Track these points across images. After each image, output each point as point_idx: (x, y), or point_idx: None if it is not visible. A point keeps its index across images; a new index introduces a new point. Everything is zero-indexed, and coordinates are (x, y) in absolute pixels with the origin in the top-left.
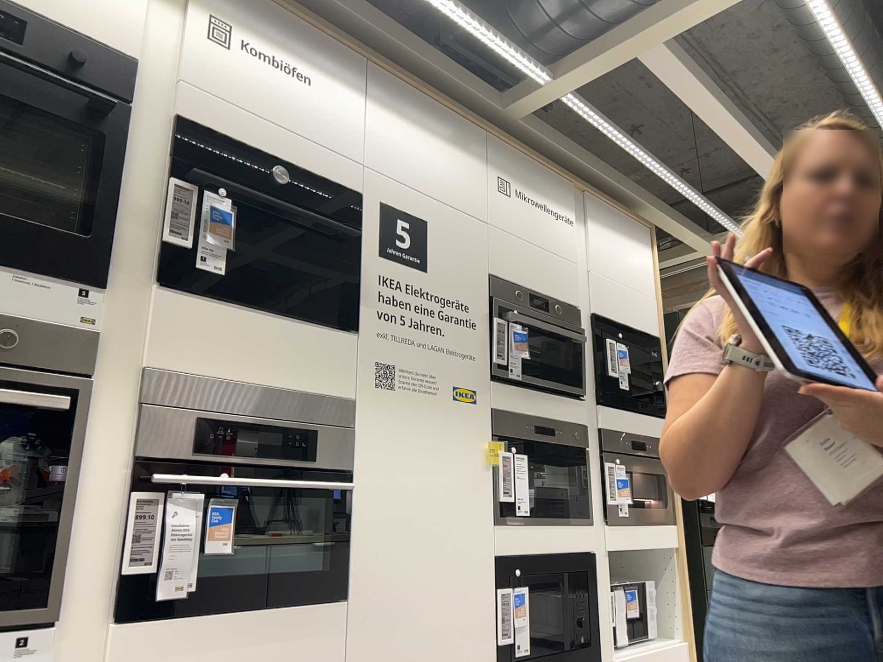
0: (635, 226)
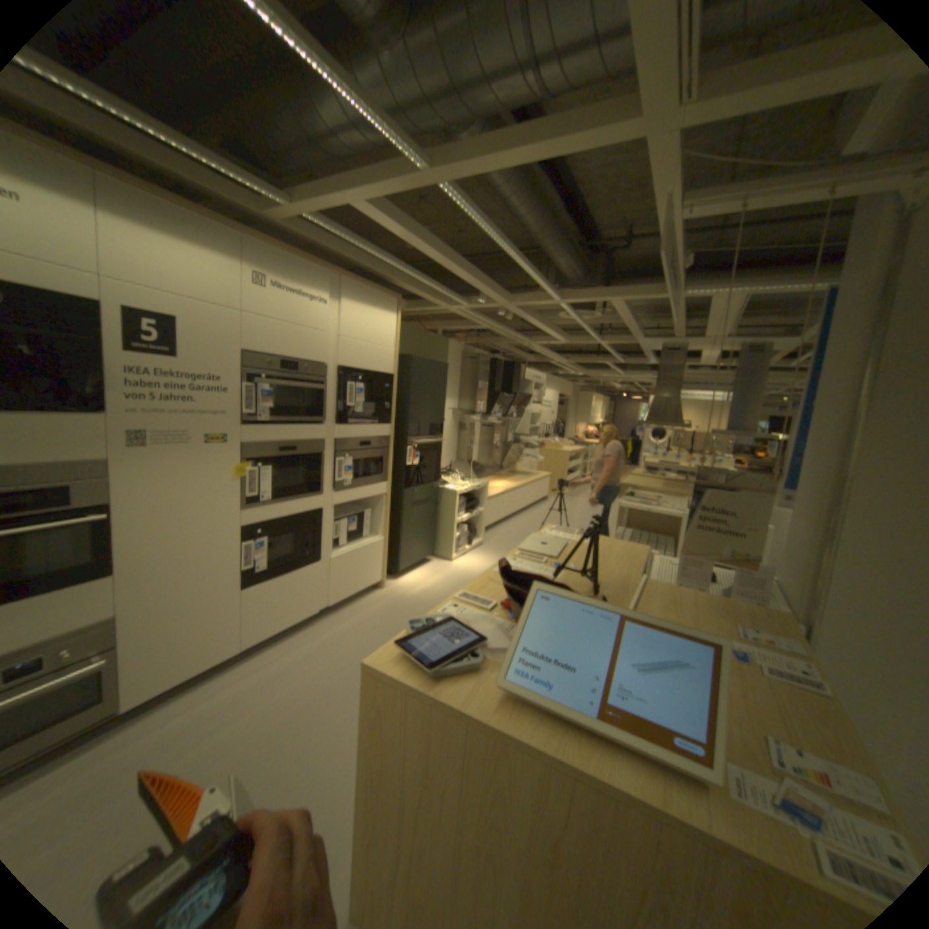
0: (386, 299)
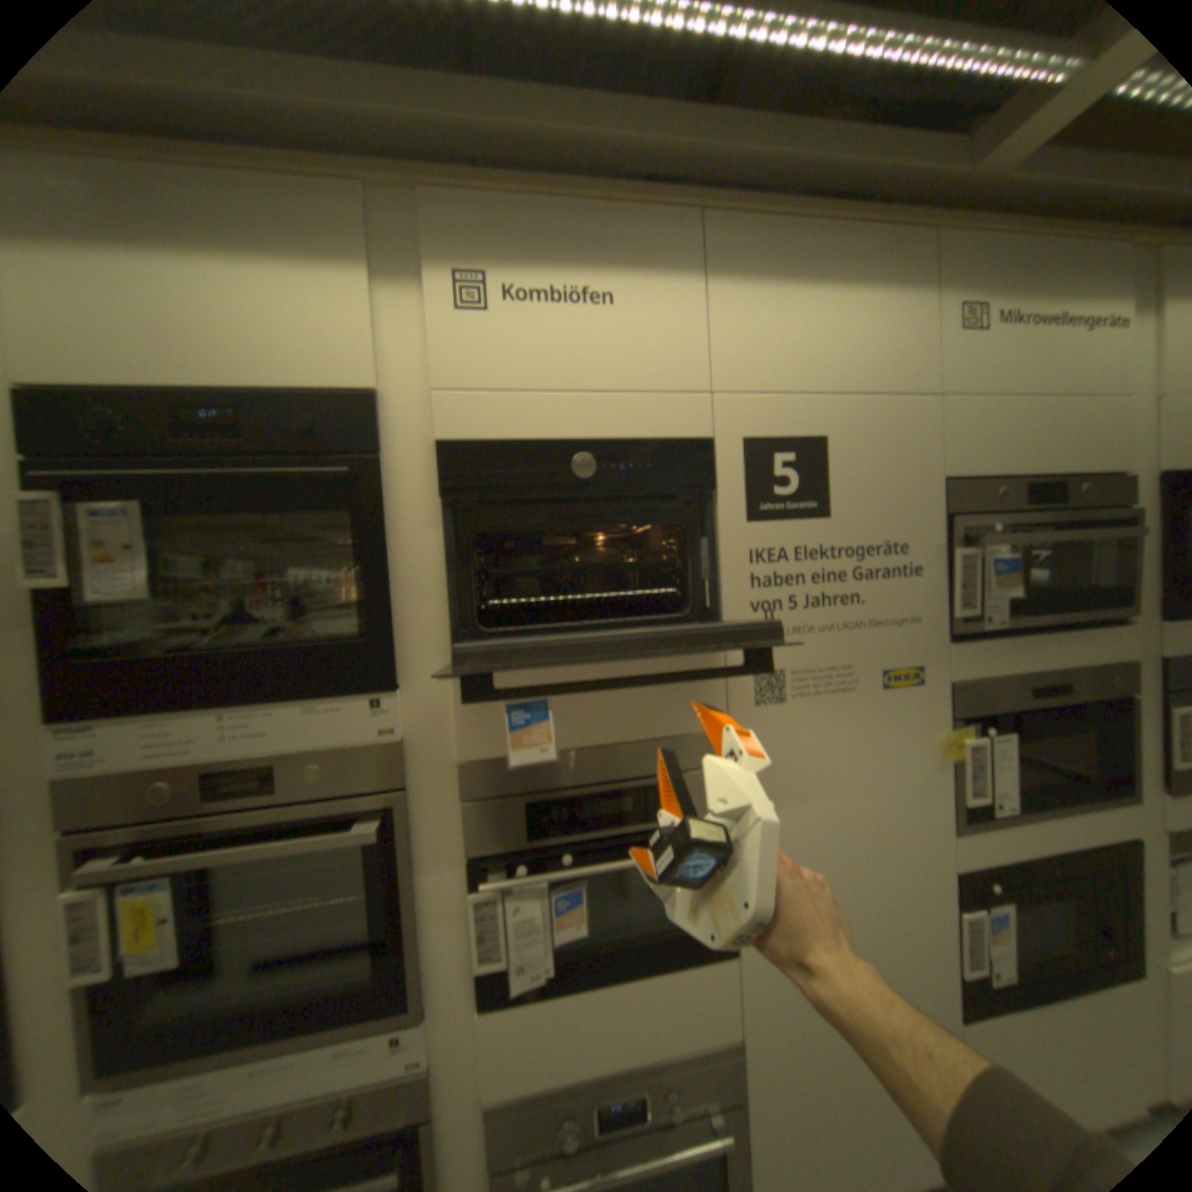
0: None
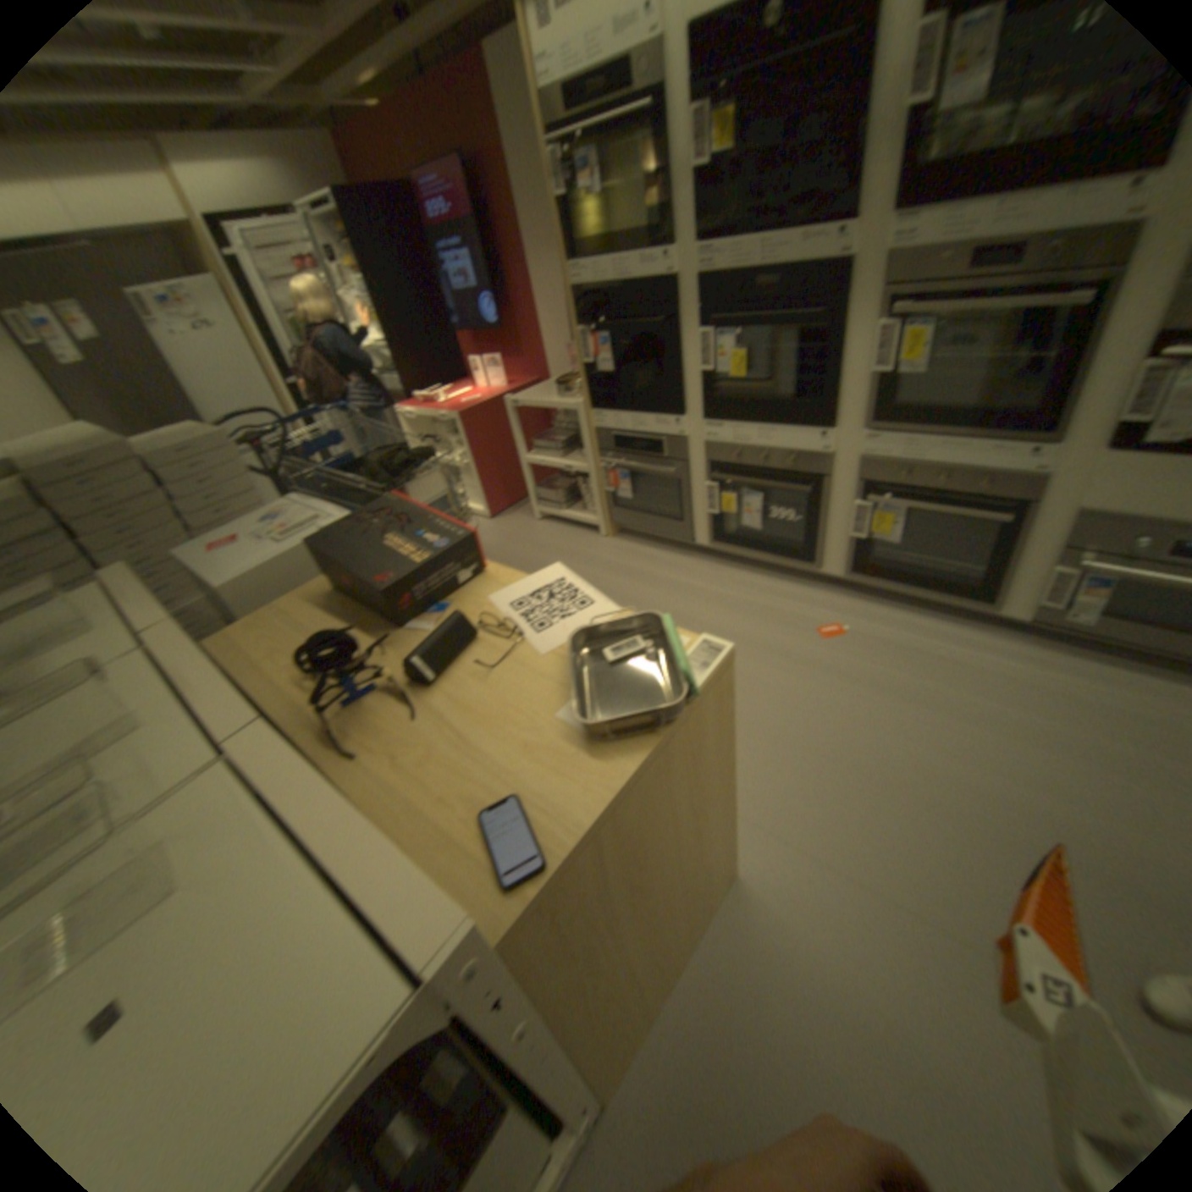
0: None
